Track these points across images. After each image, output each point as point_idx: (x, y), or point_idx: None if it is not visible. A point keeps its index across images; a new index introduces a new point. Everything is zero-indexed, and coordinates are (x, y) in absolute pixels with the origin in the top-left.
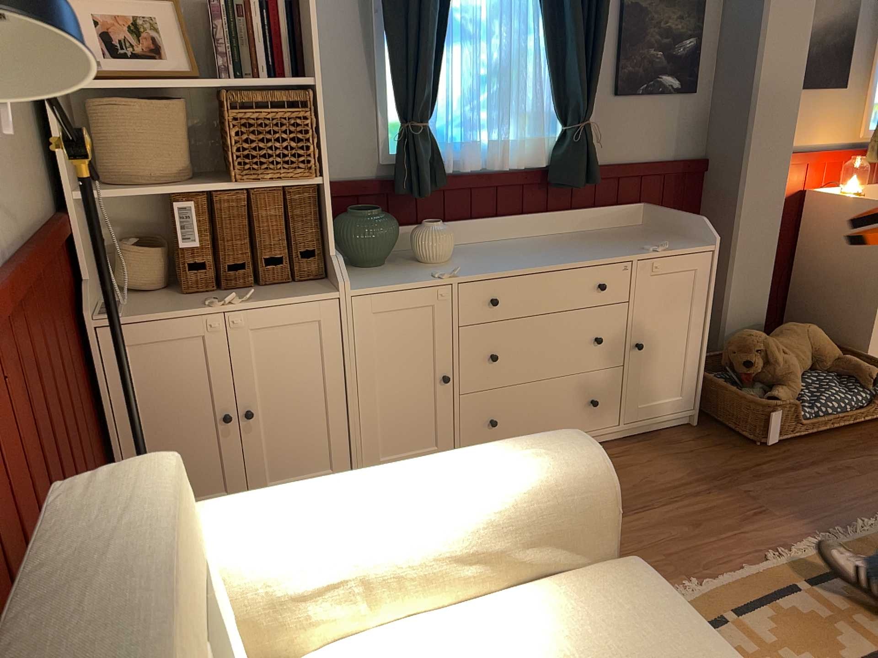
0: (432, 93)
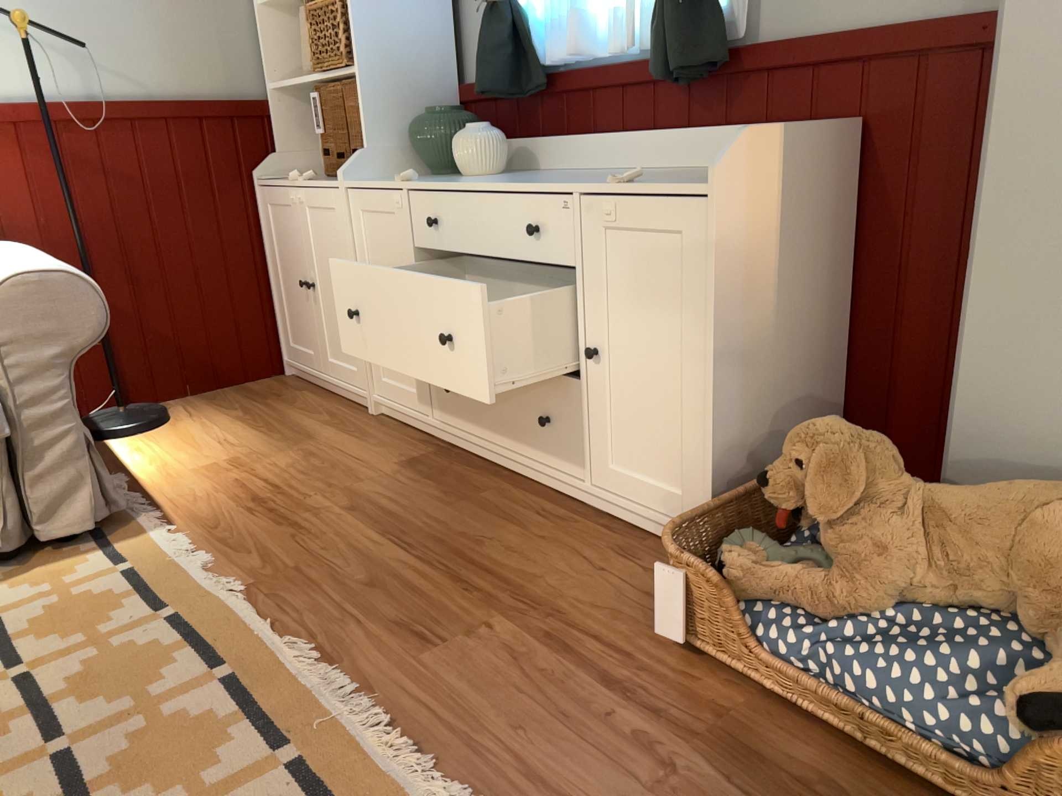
0: None
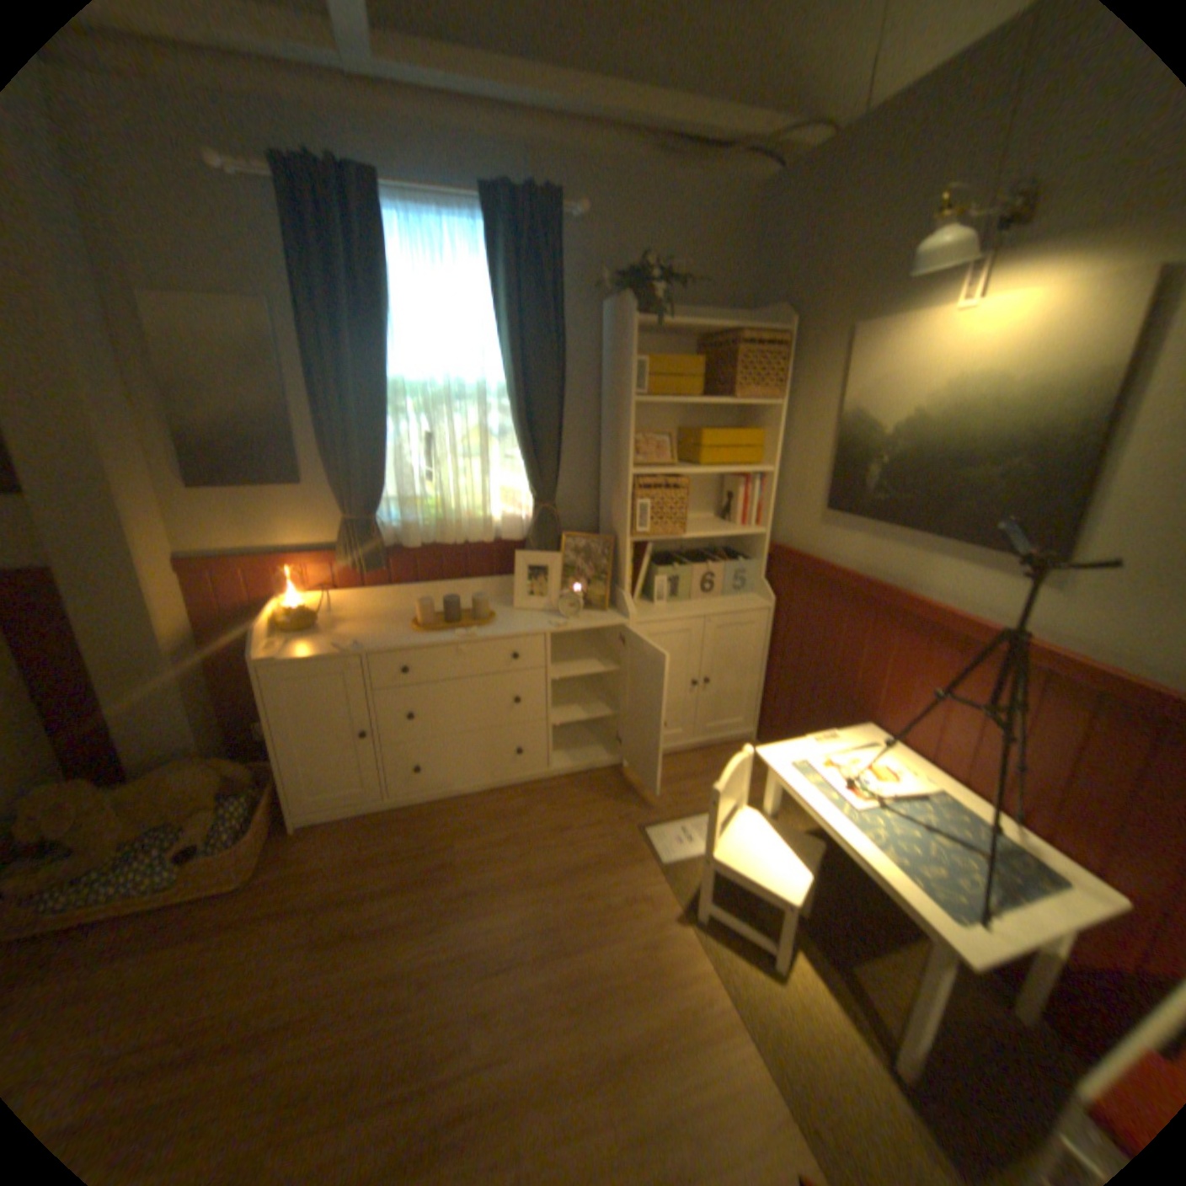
0: None
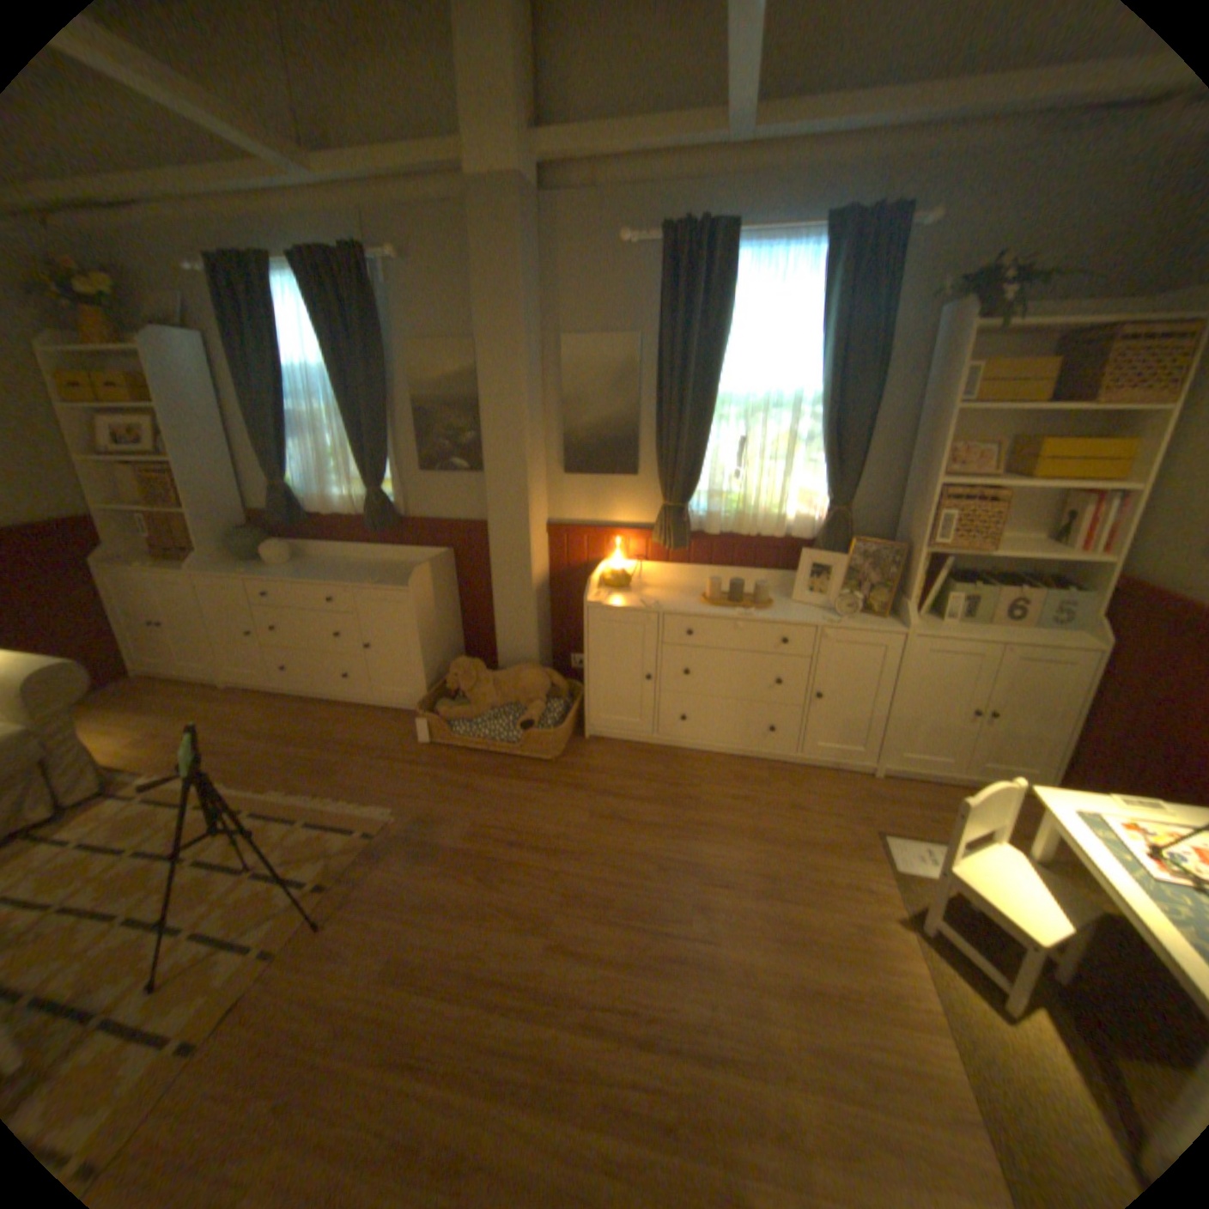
0: (274, 467)
